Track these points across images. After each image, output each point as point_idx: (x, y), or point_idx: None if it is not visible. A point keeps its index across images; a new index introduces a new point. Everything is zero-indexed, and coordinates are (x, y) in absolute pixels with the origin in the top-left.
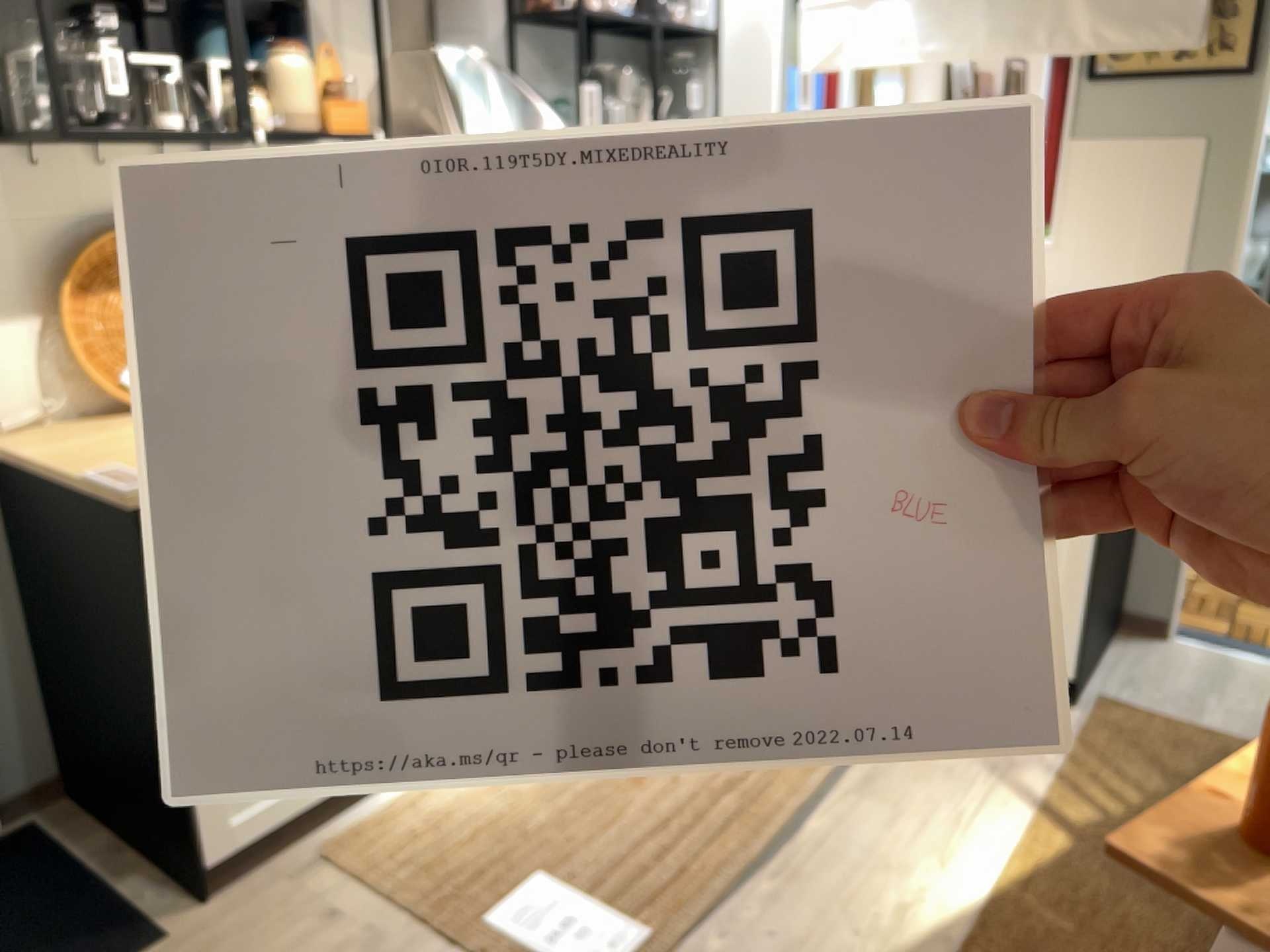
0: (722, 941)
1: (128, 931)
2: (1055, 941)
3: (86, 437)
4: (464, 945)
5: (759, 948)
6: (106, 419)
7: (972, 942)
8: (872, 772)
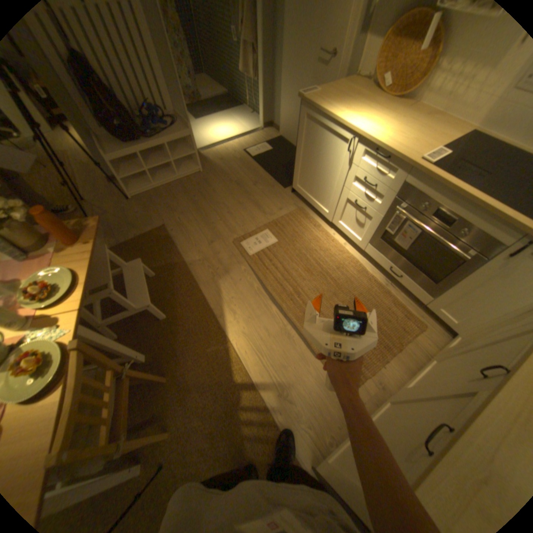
0: (244, 270)
1: (288, 184)
2: (207, 343)
3: (356, 85)
4: (262, 226)
5: (239, 276)
6: (377, 86)
7: (217, 322)
8: (293, 339)
